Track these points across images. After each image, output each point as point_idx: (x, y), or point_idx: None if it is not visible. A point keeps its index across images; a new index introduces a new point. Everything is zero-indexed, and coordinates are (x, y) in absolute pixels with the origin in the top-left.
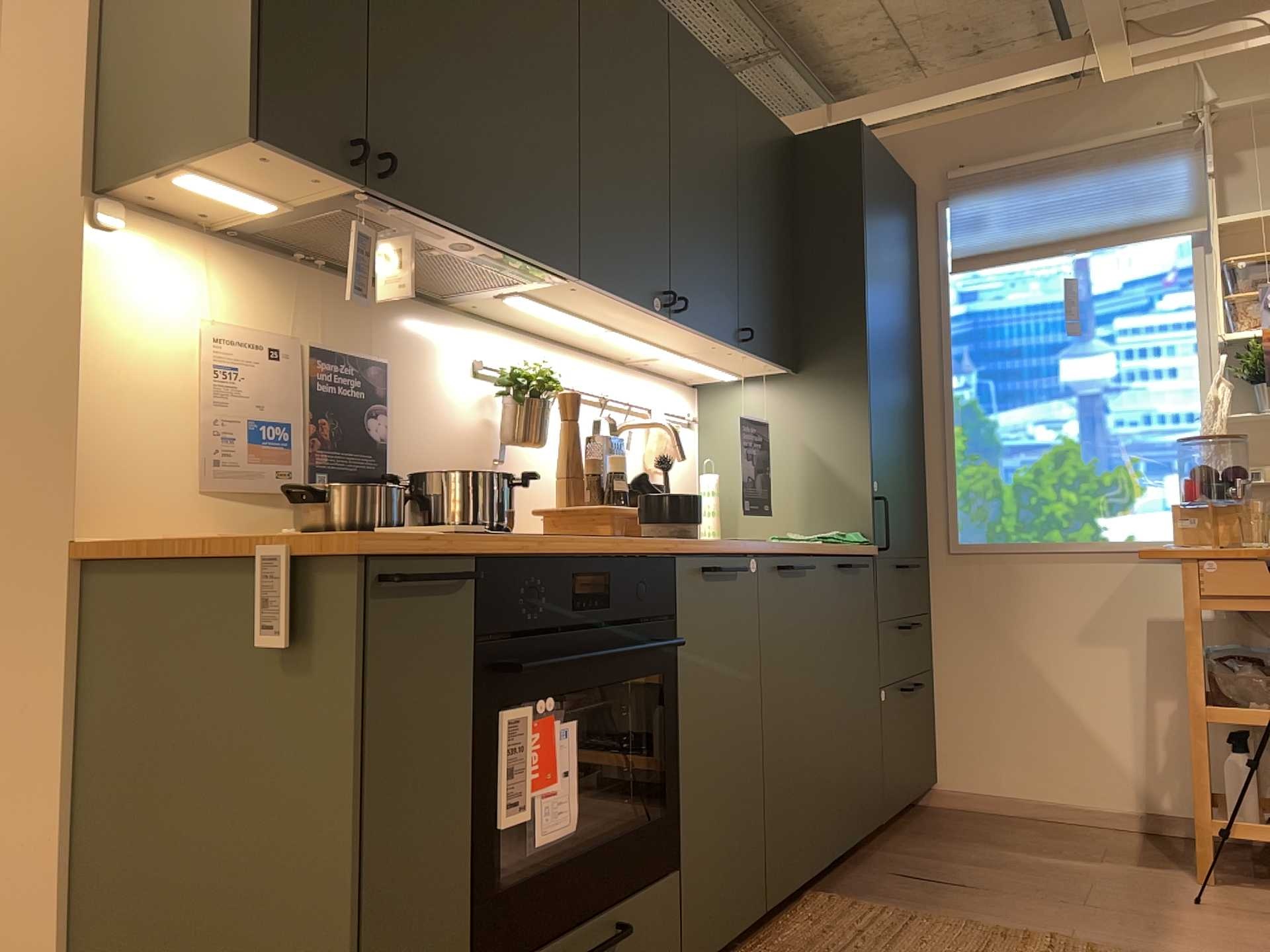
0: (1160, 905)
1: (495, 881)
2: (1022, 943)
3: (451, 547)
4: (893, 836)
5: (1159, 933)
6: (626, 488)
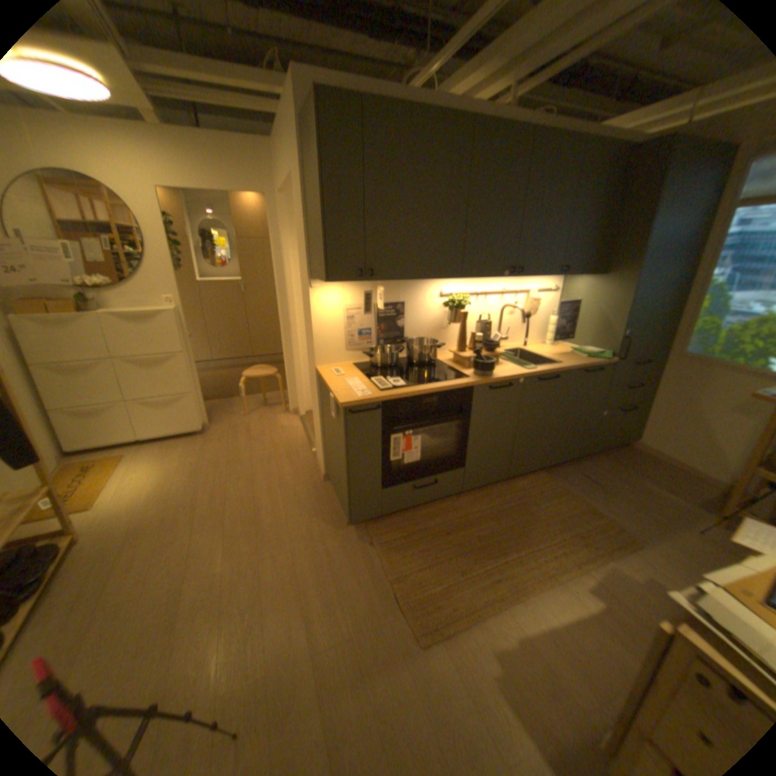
0: (680, 527)
1: (395, 467)
2: (595, 519)
3: (371, 401)
4: (600, 456)
5: (661, 537)
6: (487, 340)
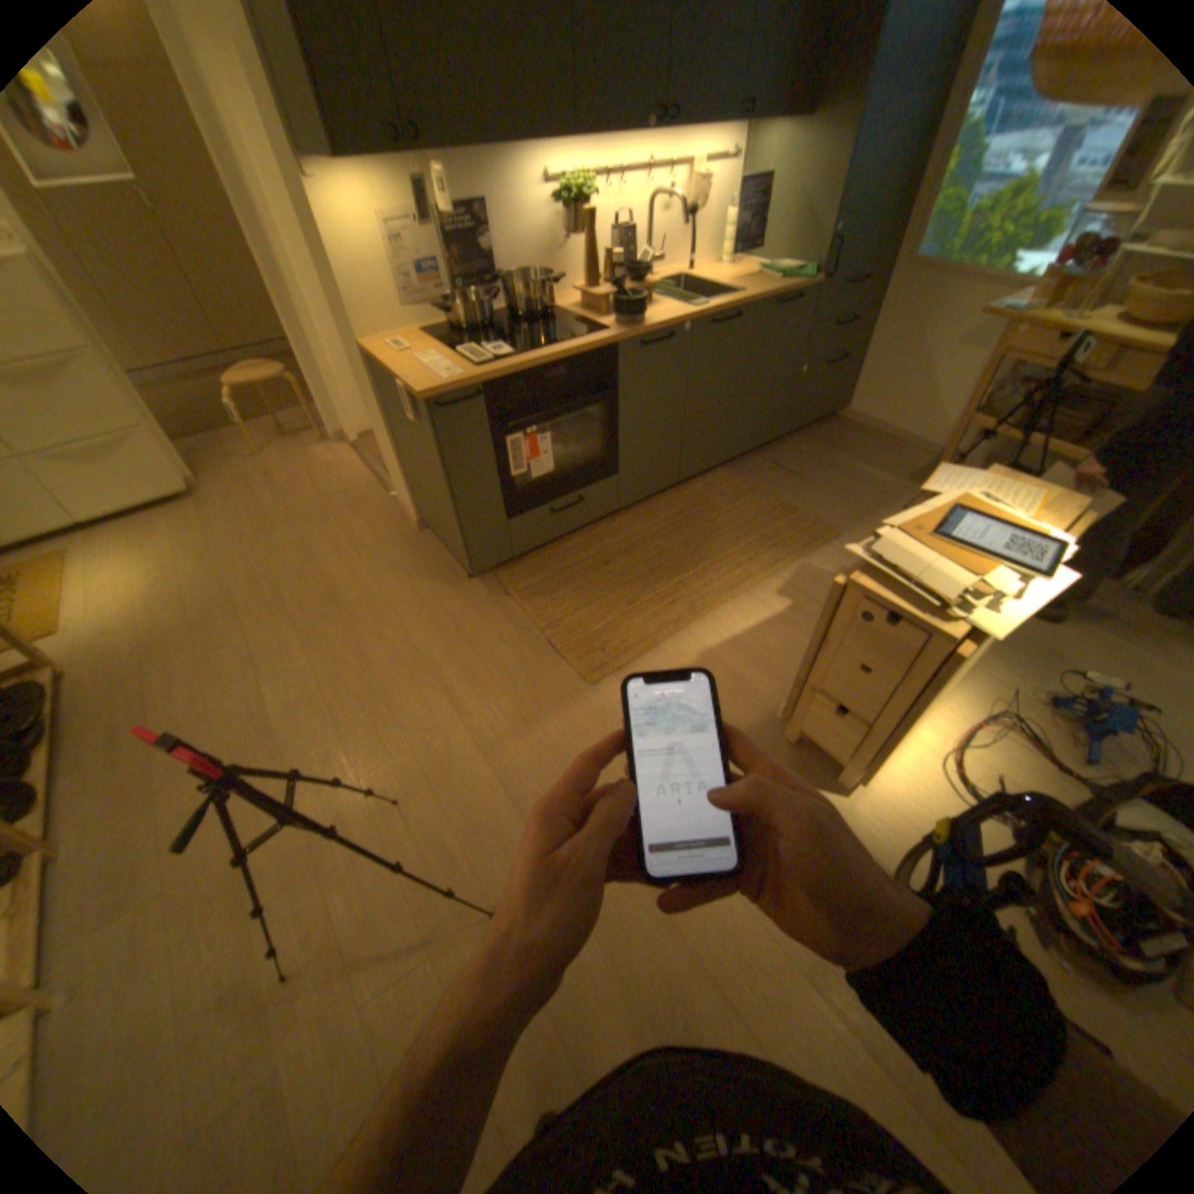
0: (880, 506)
1: (519, 487)
2: (785, 514)
3: (465, 385)
4: (795, 437)
5: (858, 521)
6: (631, 264)
